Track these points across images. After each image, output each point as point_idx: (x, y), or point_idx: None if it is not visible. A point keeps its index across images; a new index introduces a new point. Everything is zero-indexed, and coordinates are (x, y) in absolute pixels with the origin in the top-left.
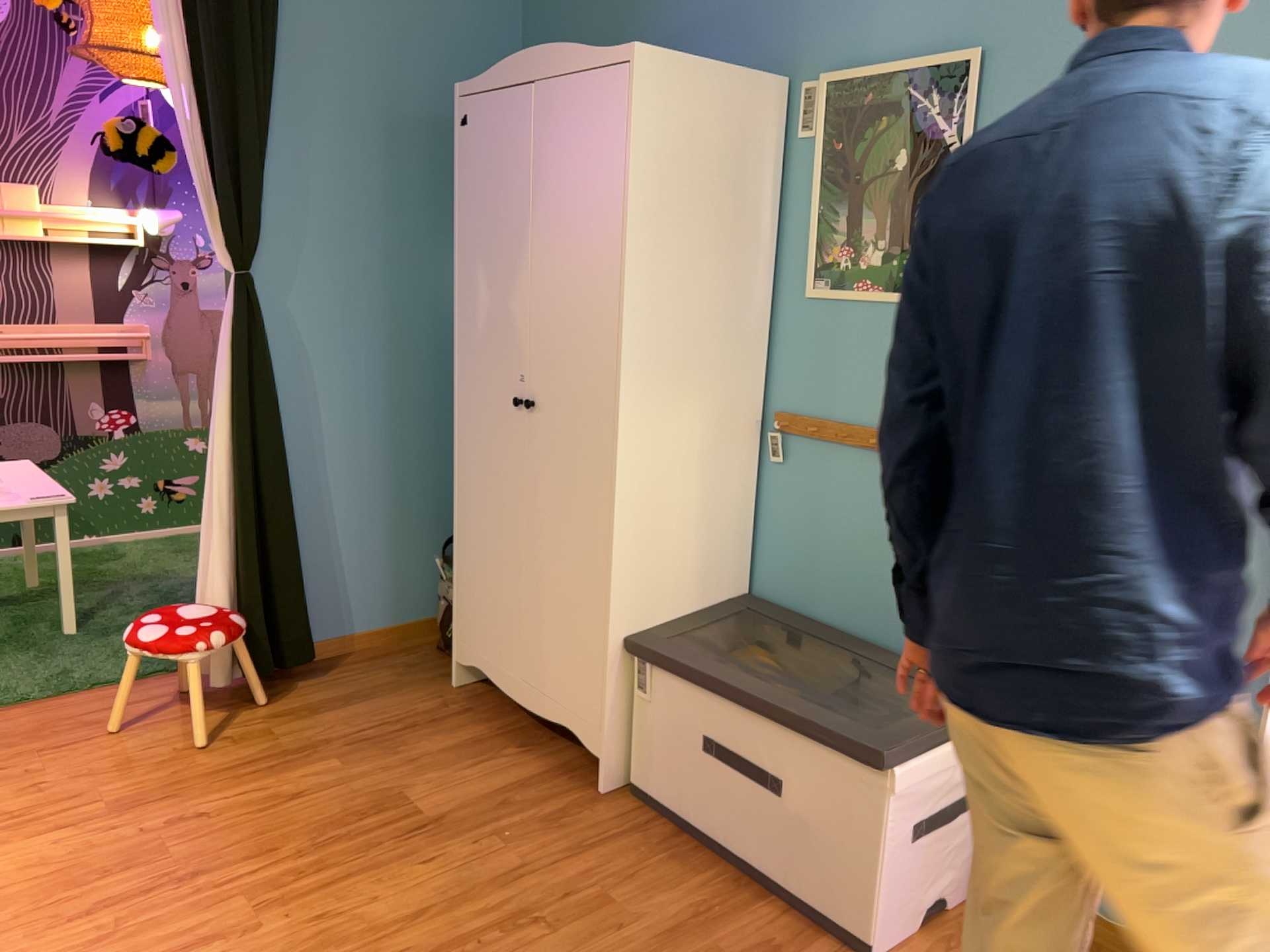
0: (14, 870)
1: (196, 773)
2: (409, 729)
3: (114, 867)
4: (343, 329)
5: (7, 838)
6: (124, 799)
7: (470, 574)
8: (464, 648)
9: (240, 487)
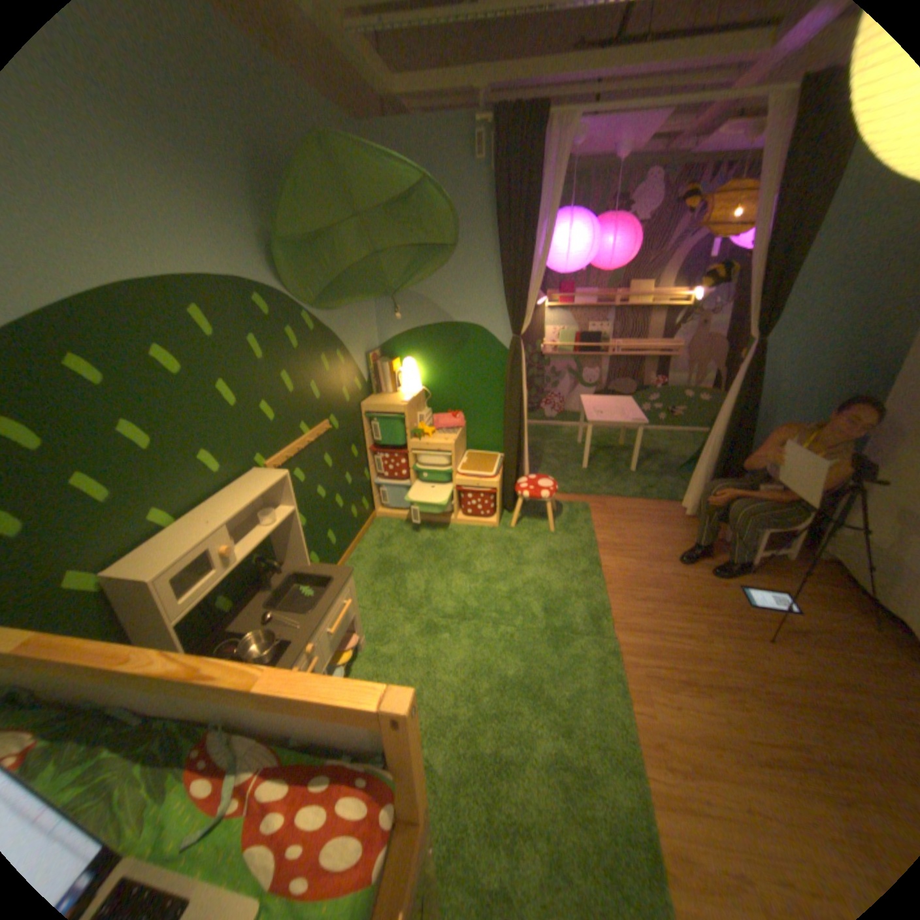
0: (617, 569)
1: (681, 555)
2: (787, 574)
3: (651, 584)
4: (806, 367)
5: (614, 554)
6: (653, 556)
7: (852, 514)
8: (831, 546)
9: (728, 441)
